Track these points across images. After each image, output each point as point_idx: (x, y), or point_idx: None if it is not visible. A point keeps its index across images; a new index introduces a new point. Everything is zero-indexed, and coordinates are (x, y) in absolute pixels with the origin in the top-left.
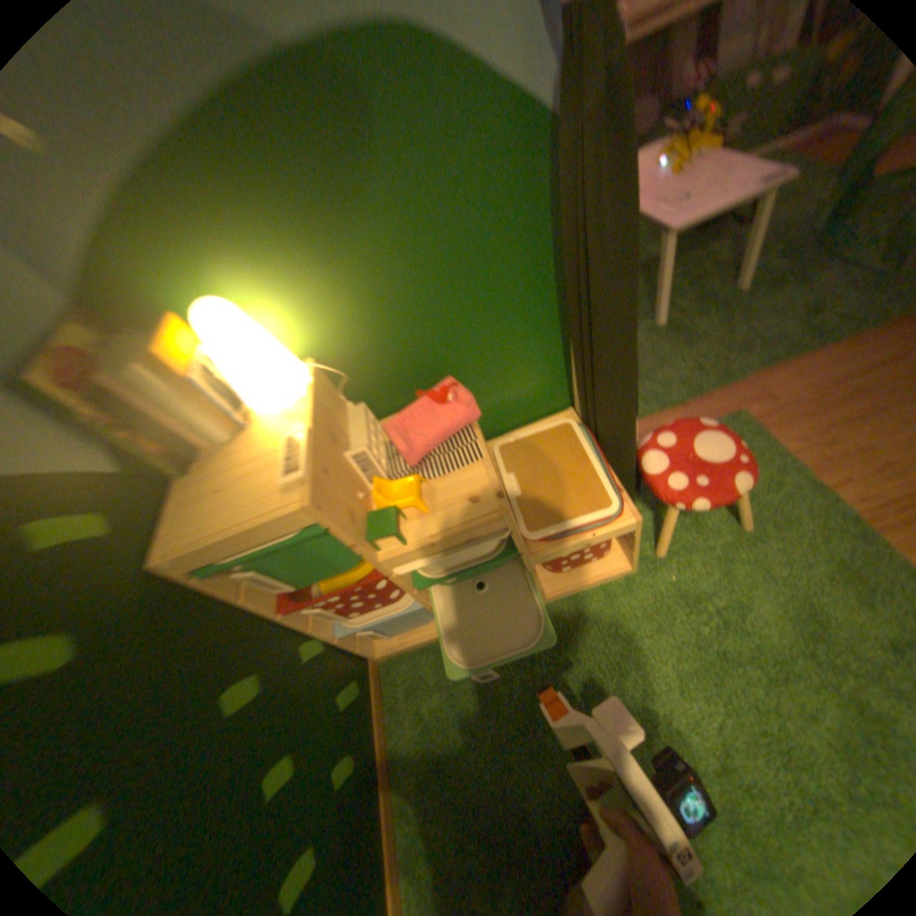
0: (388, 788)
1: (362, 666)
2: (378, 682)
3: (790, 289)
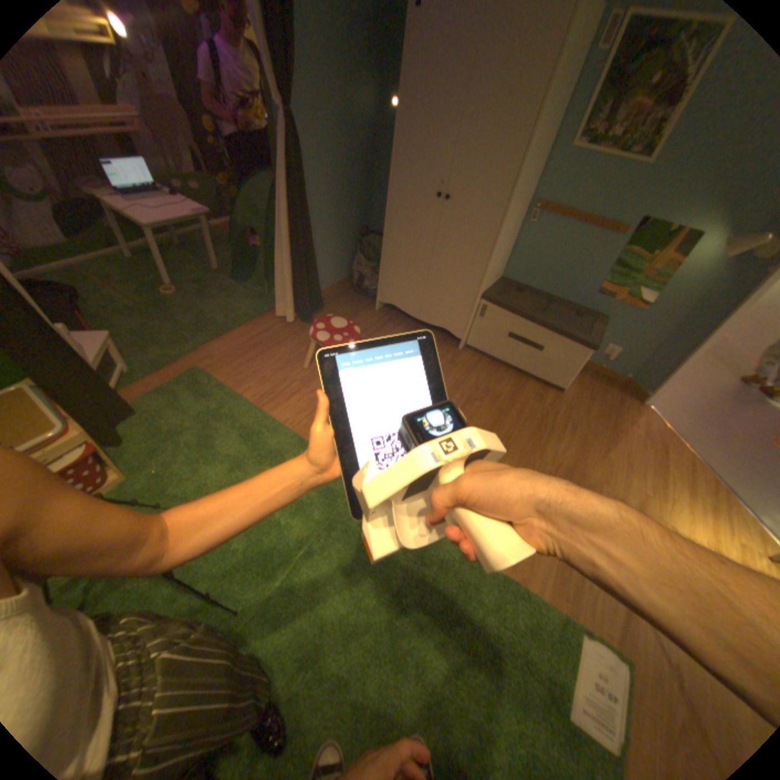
0: None
1: None
2: None
3: (220, 299)
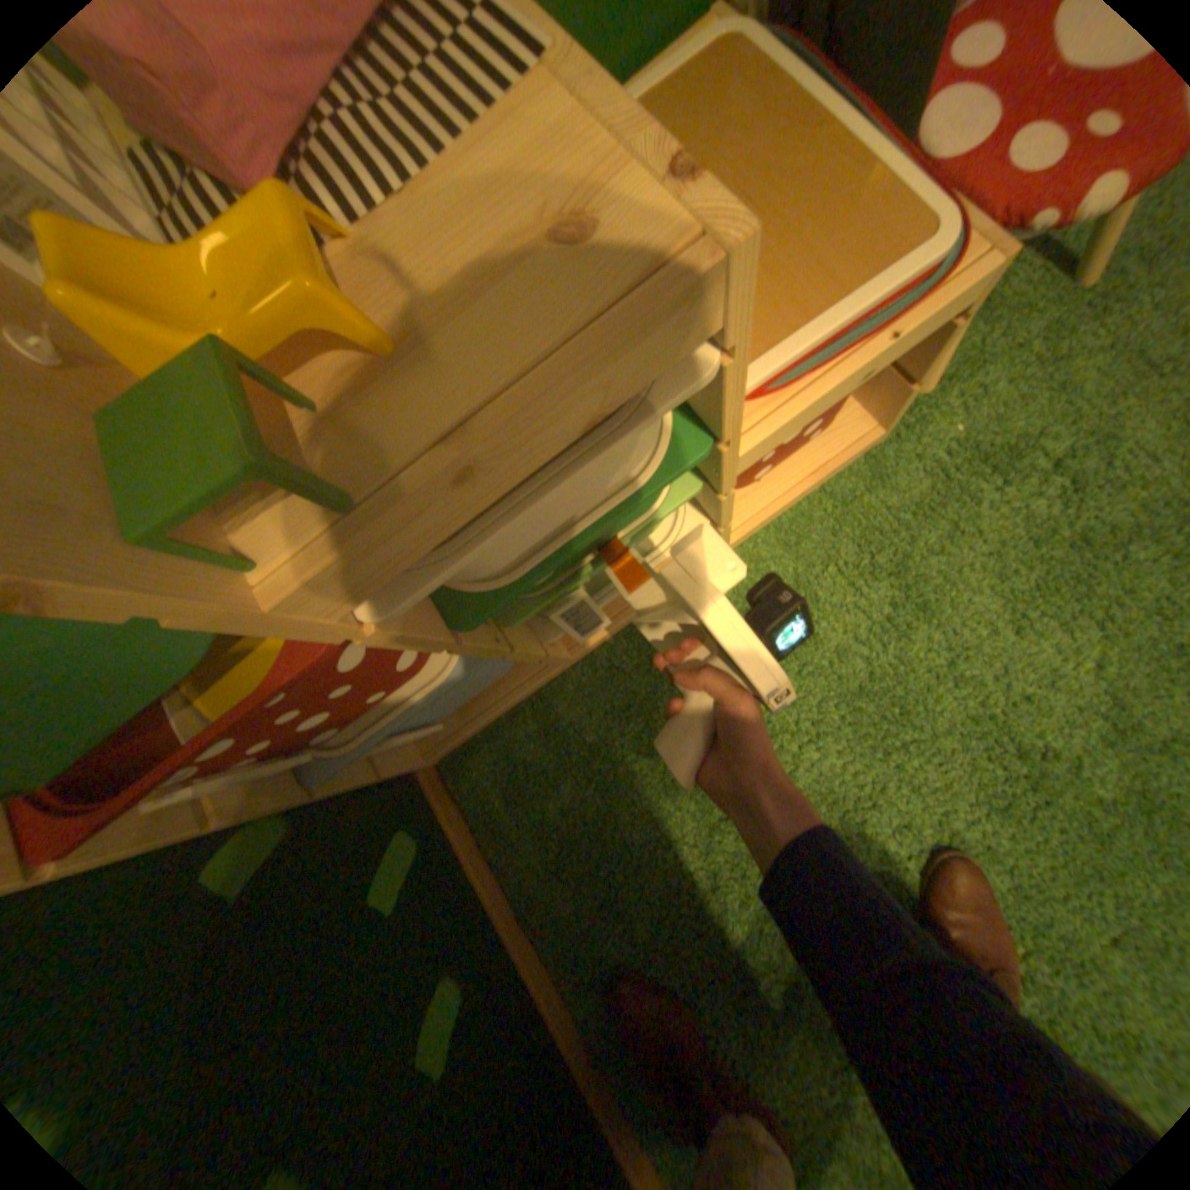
0: (535, 959)
1: (403, 792)
2: (448, 796)
3: None
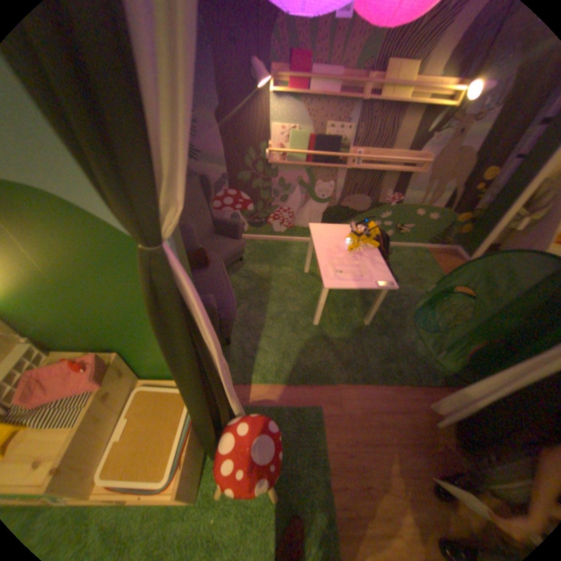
0: None
1: None
2: None
3: (387, 337)
